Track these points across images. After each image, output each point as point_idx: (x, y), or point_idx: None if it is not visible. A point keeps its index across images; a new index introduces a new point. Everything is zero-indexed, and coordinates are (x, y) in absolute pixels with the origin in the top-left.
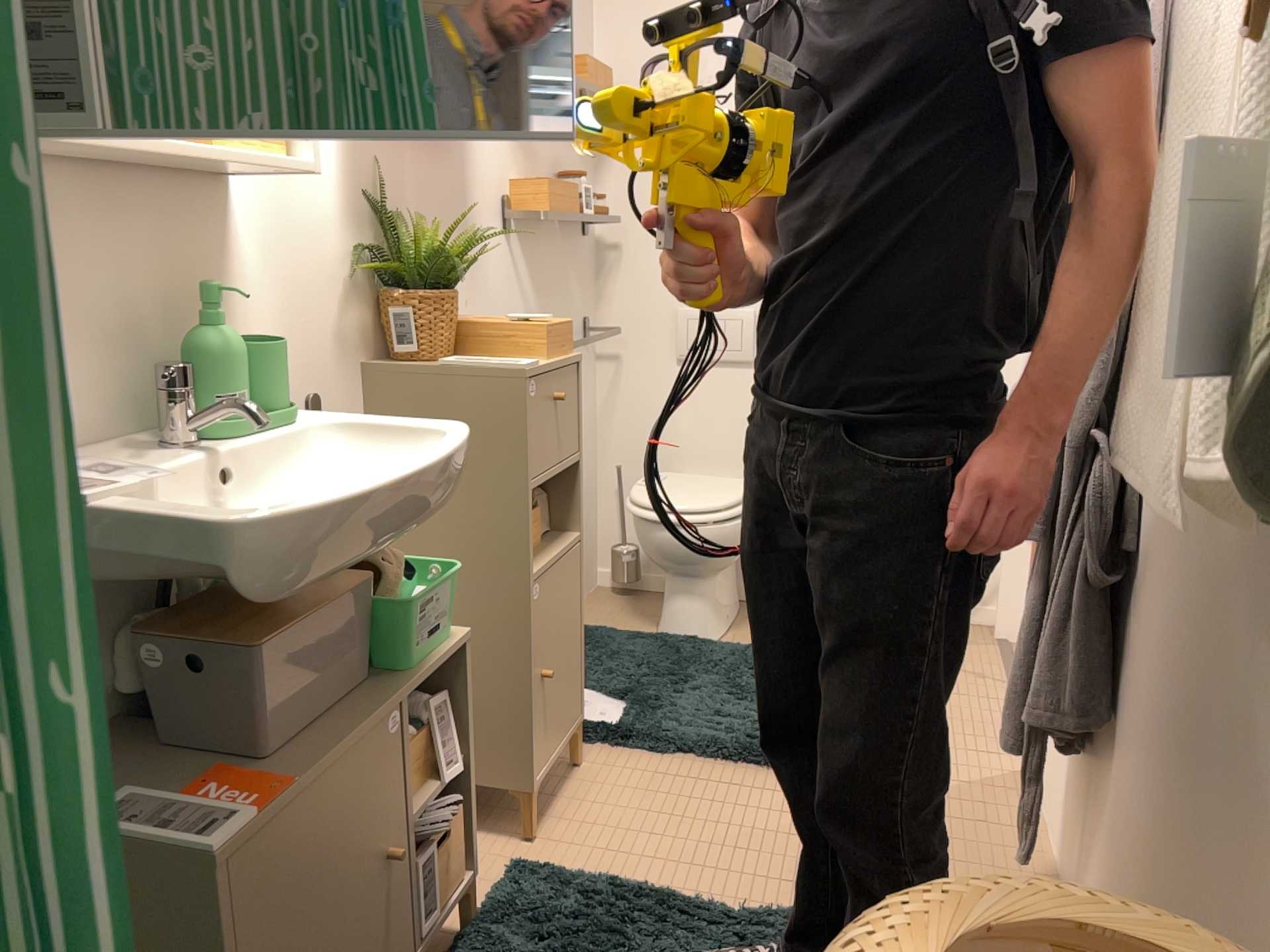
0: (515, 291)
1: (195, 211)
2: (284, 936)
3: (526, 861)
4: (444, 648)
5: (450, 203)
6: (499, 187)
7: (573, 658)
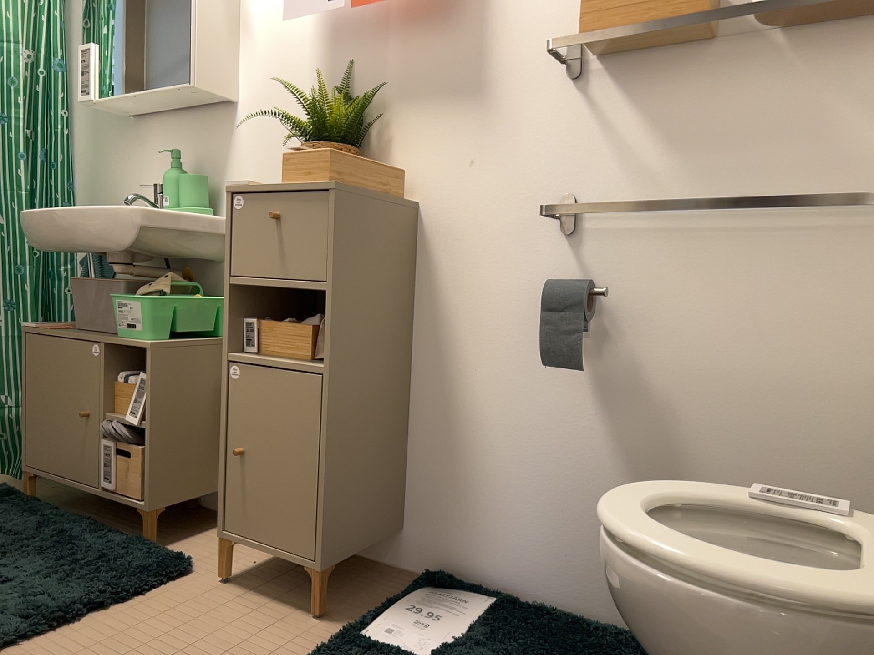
0: (588, 147)
1: (221, 125)
2: (48, 382)
3: (195, 561)
4: (140, 339)
5: (449, 74)
6: (556, 35)
7: (298, 477)
